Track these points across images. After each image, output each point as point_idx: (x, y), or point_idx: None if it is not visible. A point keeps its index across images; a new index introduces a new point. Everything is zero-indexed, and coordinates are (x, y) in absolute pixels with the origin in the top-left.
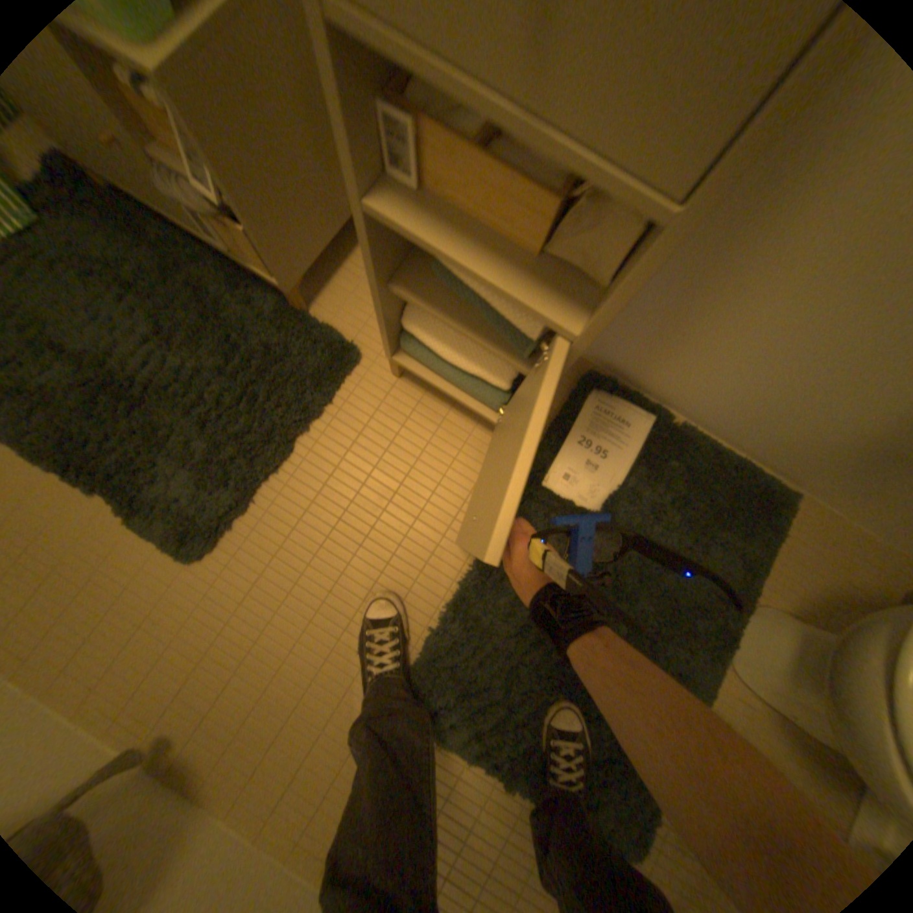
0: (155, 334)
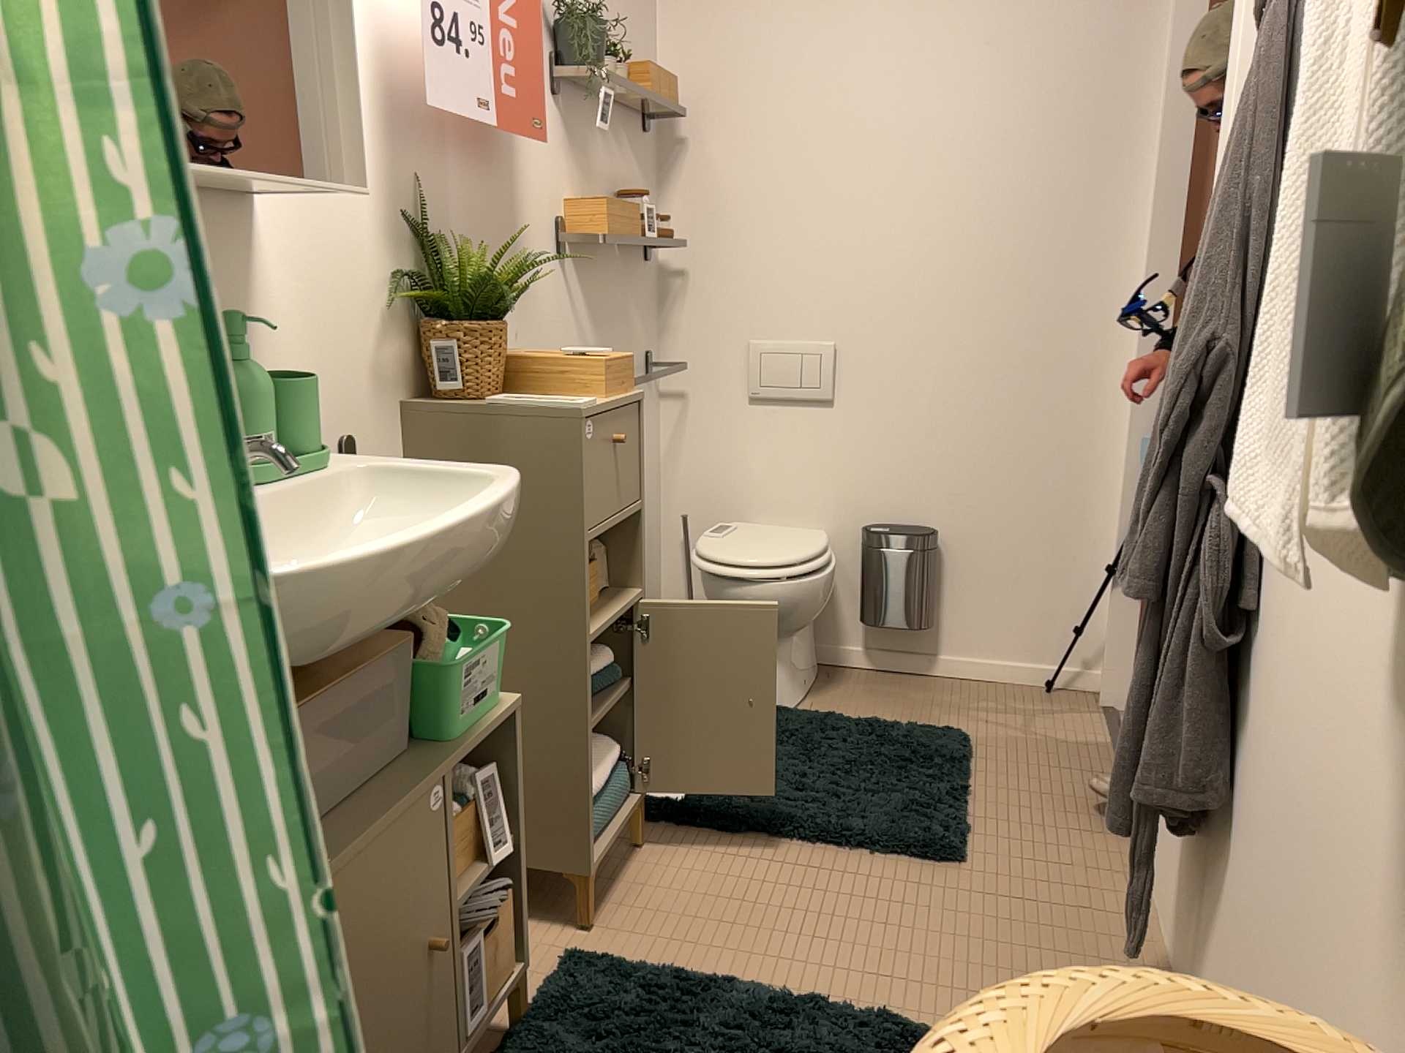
0: None
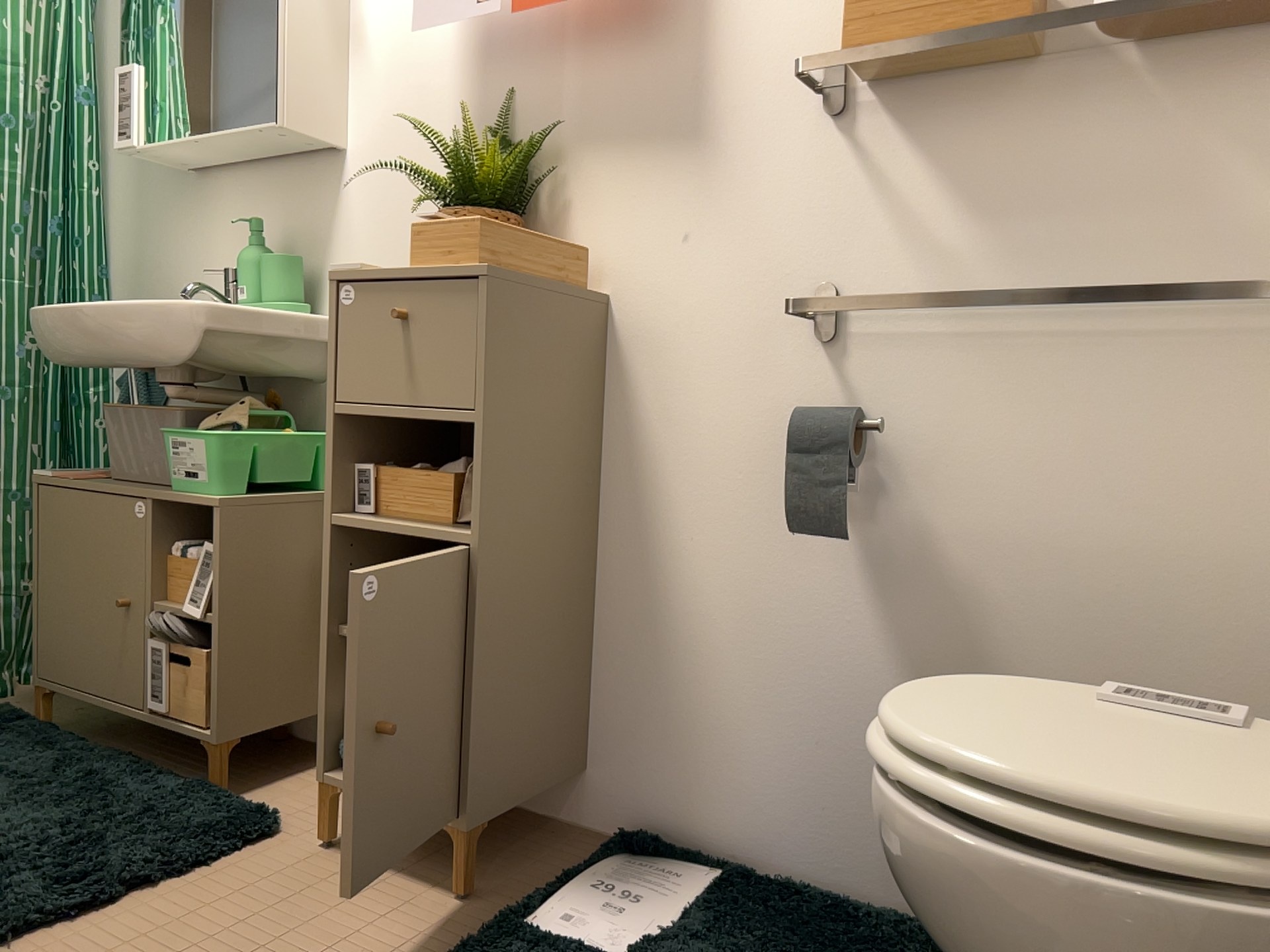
0: (3, 795)
